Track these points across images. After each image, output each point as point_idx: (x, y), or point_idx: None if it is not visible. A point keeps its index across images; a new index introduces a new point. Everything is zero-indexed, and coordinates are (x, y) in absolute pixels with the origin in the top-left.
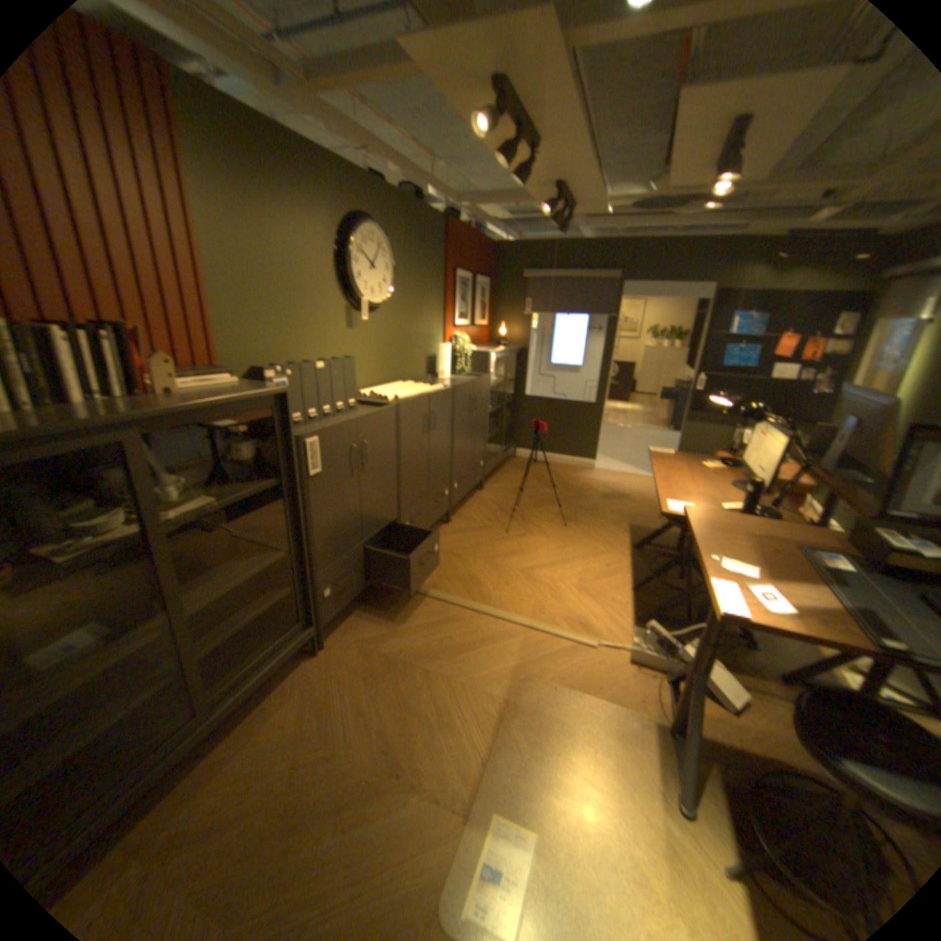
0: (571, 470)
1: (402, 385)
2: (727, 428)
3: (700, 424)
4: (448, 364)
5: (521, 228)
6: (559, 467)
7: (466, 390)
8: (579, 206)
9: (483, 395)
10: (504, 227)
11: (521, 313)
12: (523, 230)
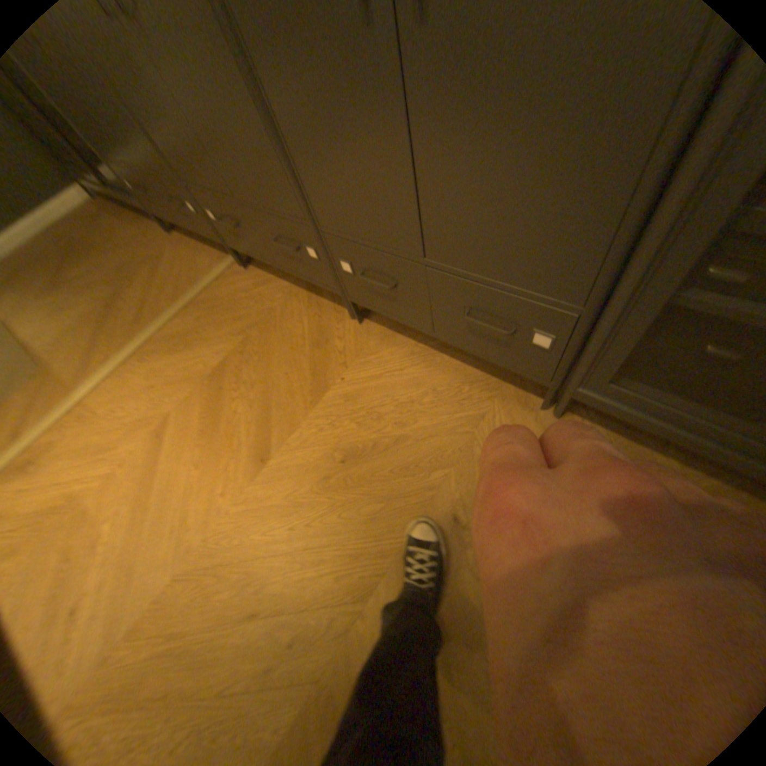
0: None
1: None
2: None
3: None
4: None
5: None
6: None
7: None
8: None
9: None
10: None
11: None
12: None
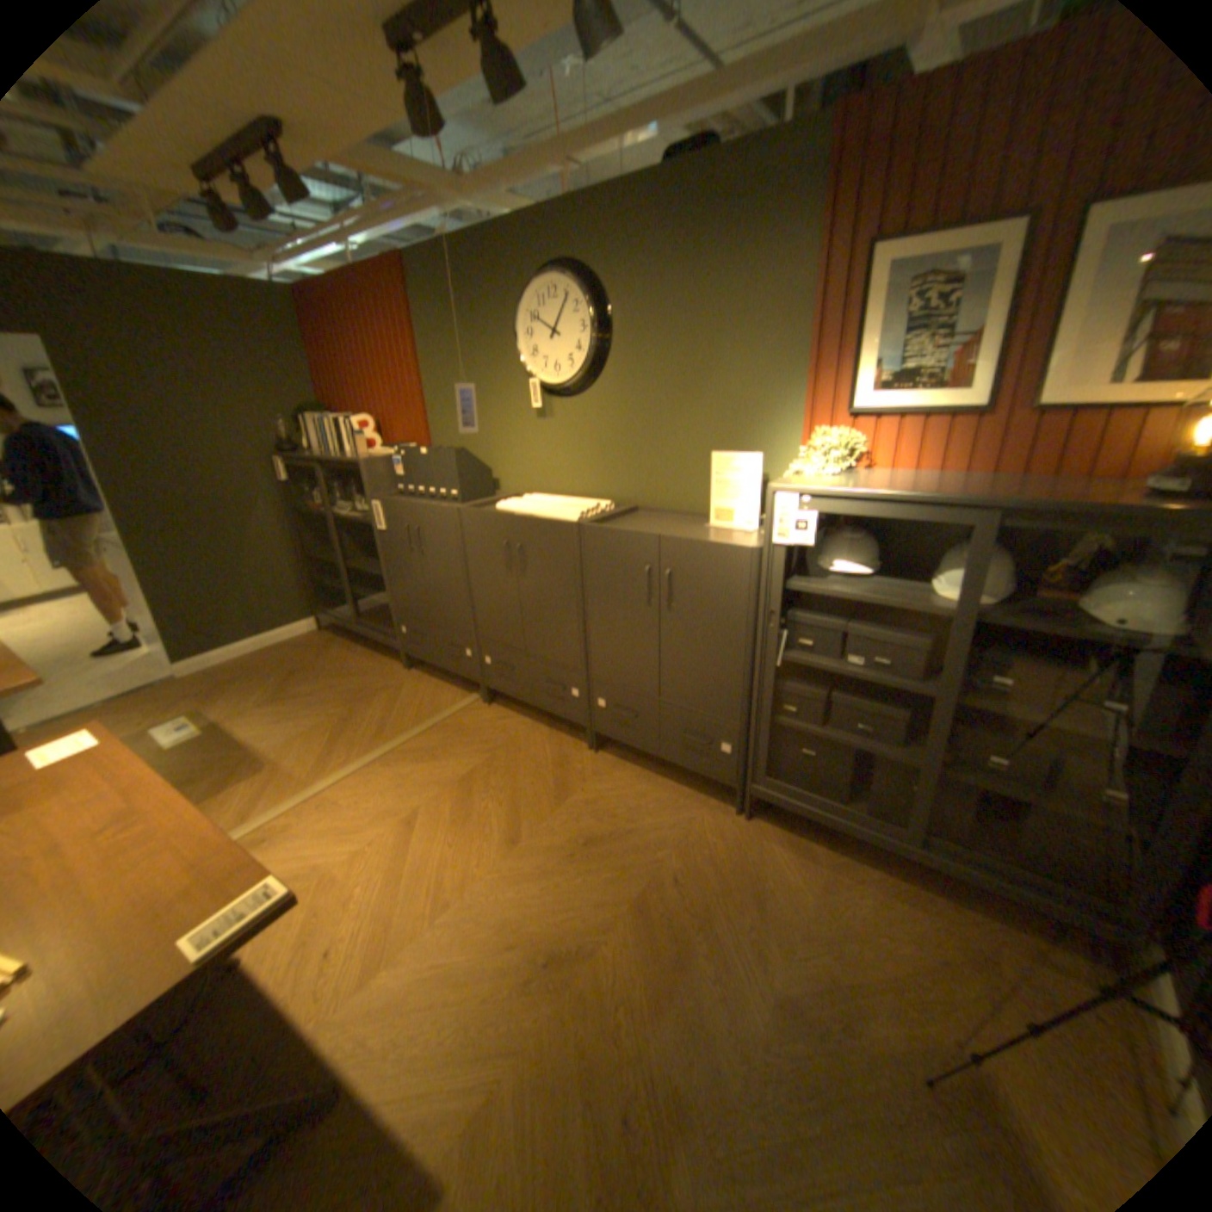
0: None
1: (572, 503)
2: None
3: None
4: (757, 503)
5: None
6: None
7: (631, 548)
8: None
9: (725, 590)
10: None
11: None
12: None
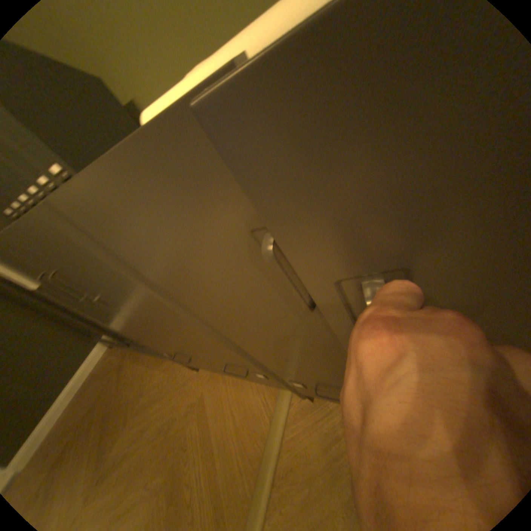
0: None
1: None
2: None
3: None
4: None
5: None
6: None
7: None
8: None
9: None
10: None
11: None
12: None
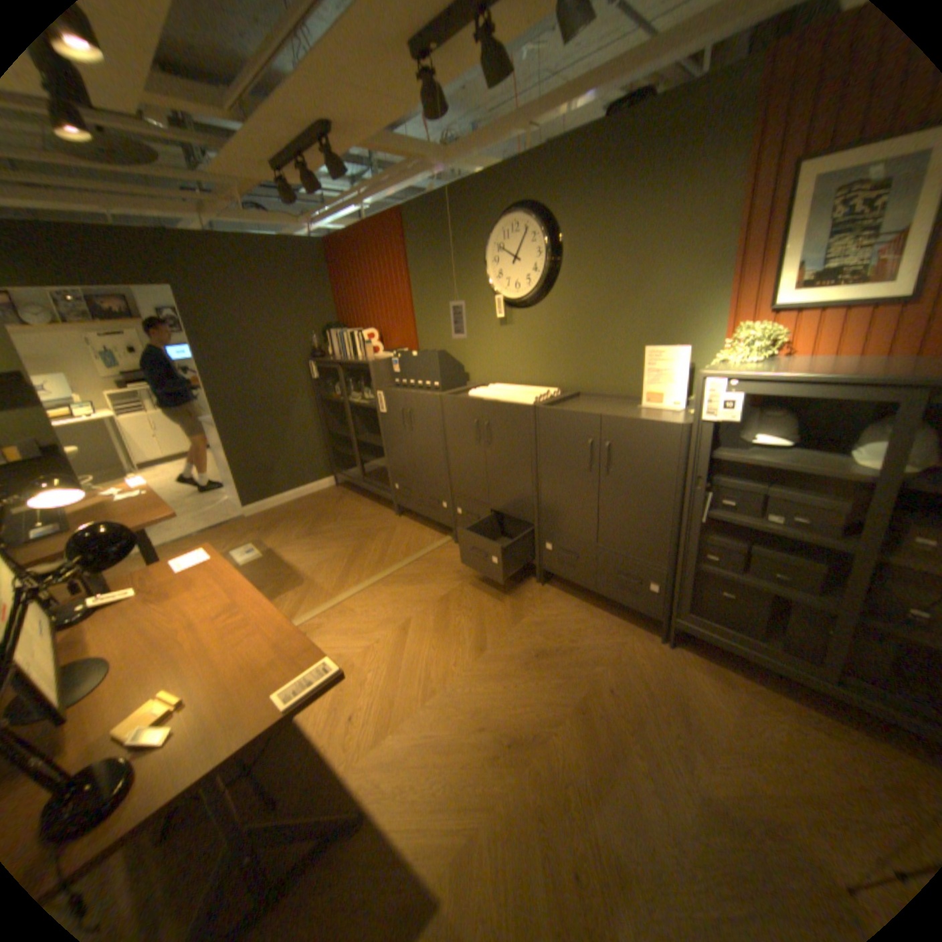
0: None
1: (526, 391)
2: None
3: None
4: (684, 388)
5: None
6: None
7: (577, 425)
8: None
9: (657, 459)
10: None
11: None
12: None
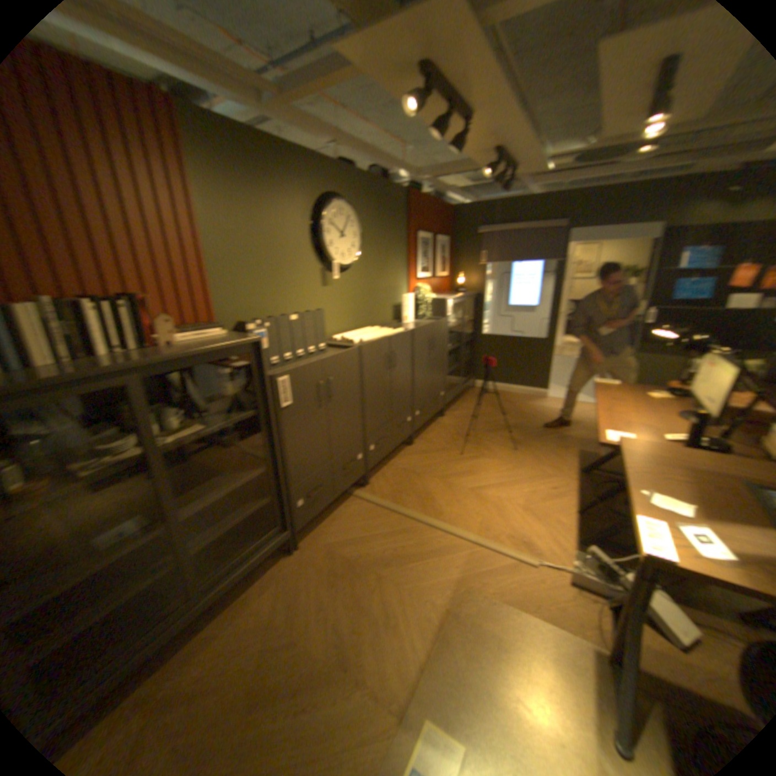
0: (525, 399)
1: (368, 331)
2: (681, 358)
3: (652, 356)
4: (411, 312)
5: (476, 193)
6: (514, 396)
7: (425, 333)
8: (524, 167)
9: (441, 336)
10: (461, 193)
11: (478, 264)
12: (478, 194)
